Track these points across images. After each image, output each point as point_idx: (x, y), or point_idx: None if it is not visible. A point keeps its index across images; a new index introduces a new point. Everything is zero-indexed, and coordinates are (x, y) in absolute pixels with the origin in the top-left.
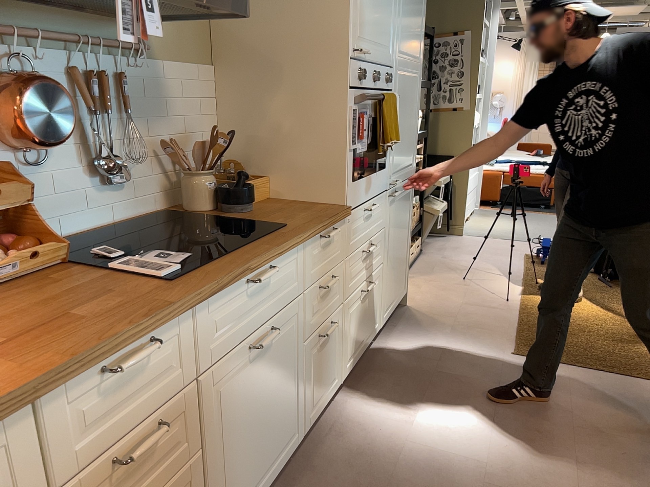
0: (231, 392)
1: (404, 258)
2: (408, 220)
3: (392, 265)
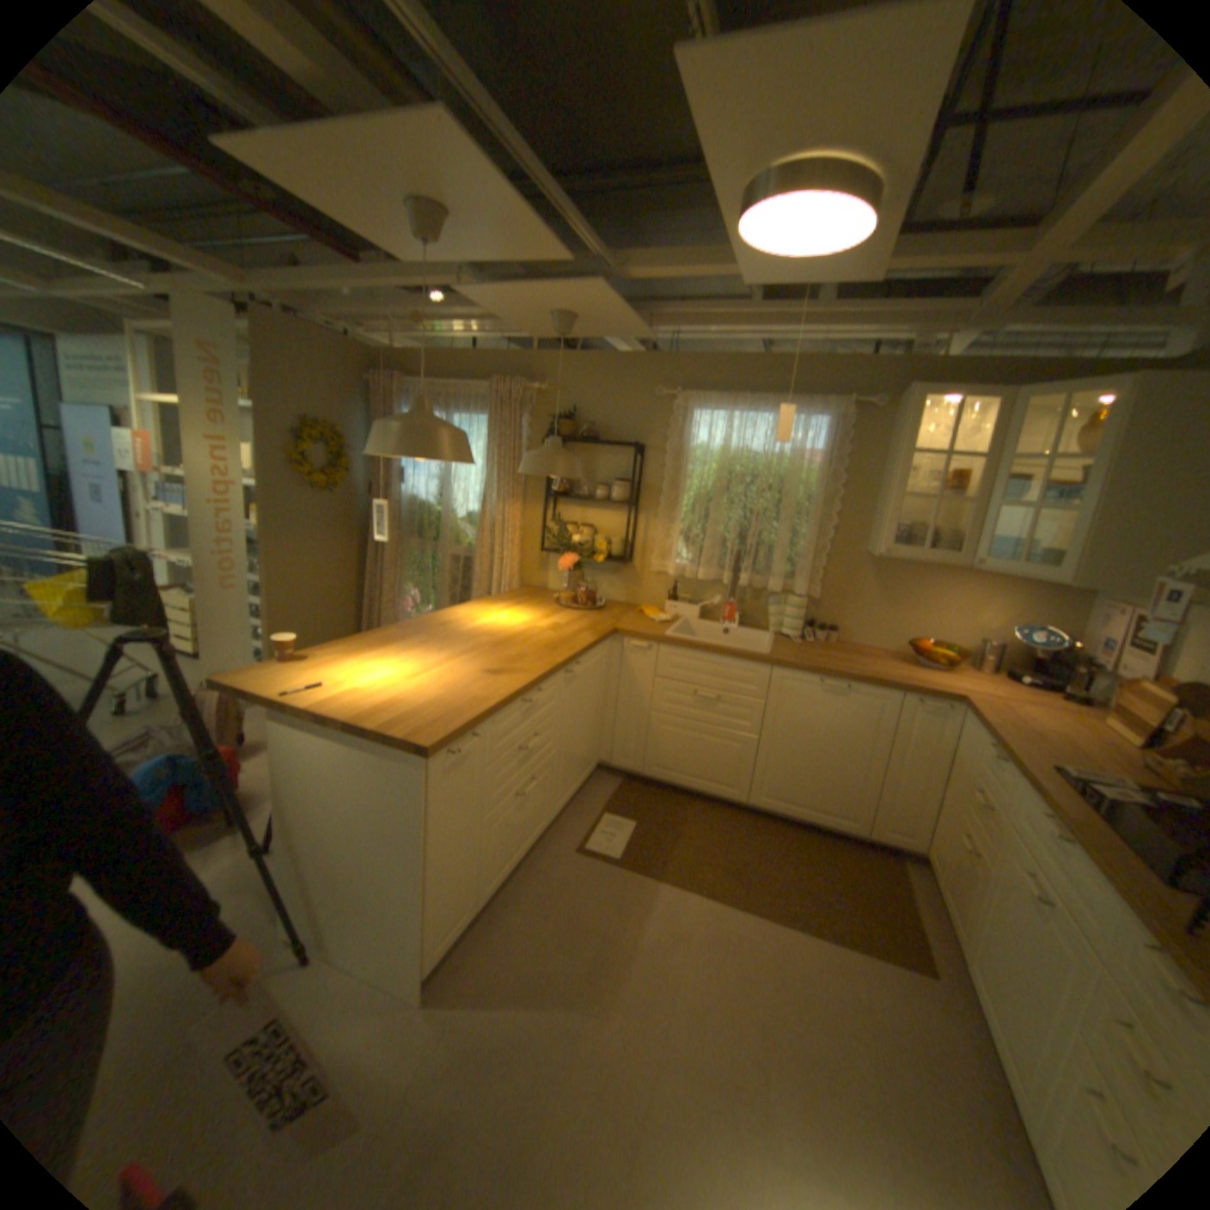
0: (1016, 883)
1: None
2: None
3: None
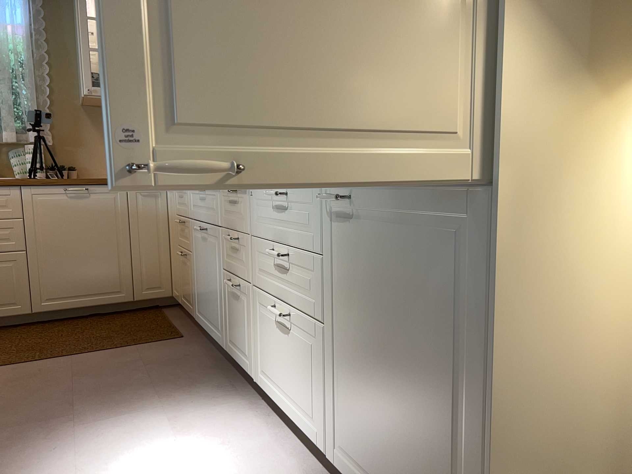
0: (197, 242)
1: (441, 450)
2: (452, 333)
3: (361, 376)
